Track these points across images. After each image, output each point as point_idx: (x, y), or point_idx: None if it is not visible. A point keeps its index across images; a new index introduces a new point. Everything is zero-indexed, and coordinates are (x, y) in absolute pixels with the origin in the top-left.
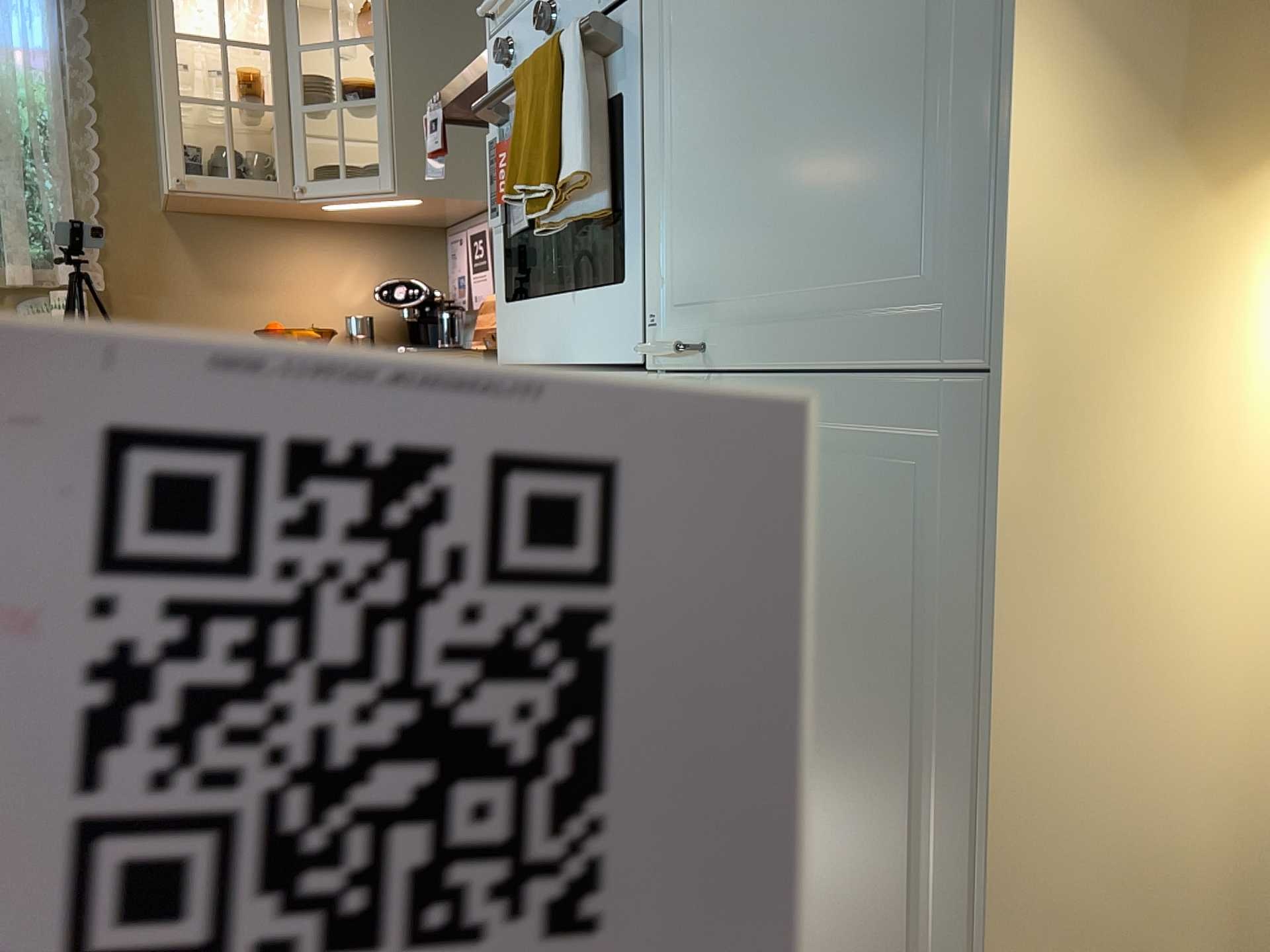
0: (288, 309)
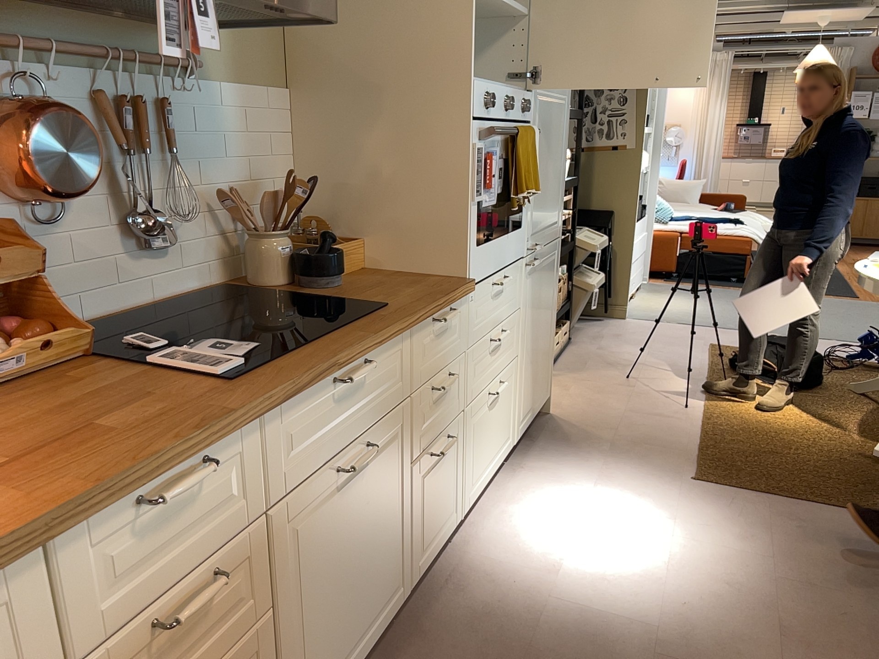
0: None
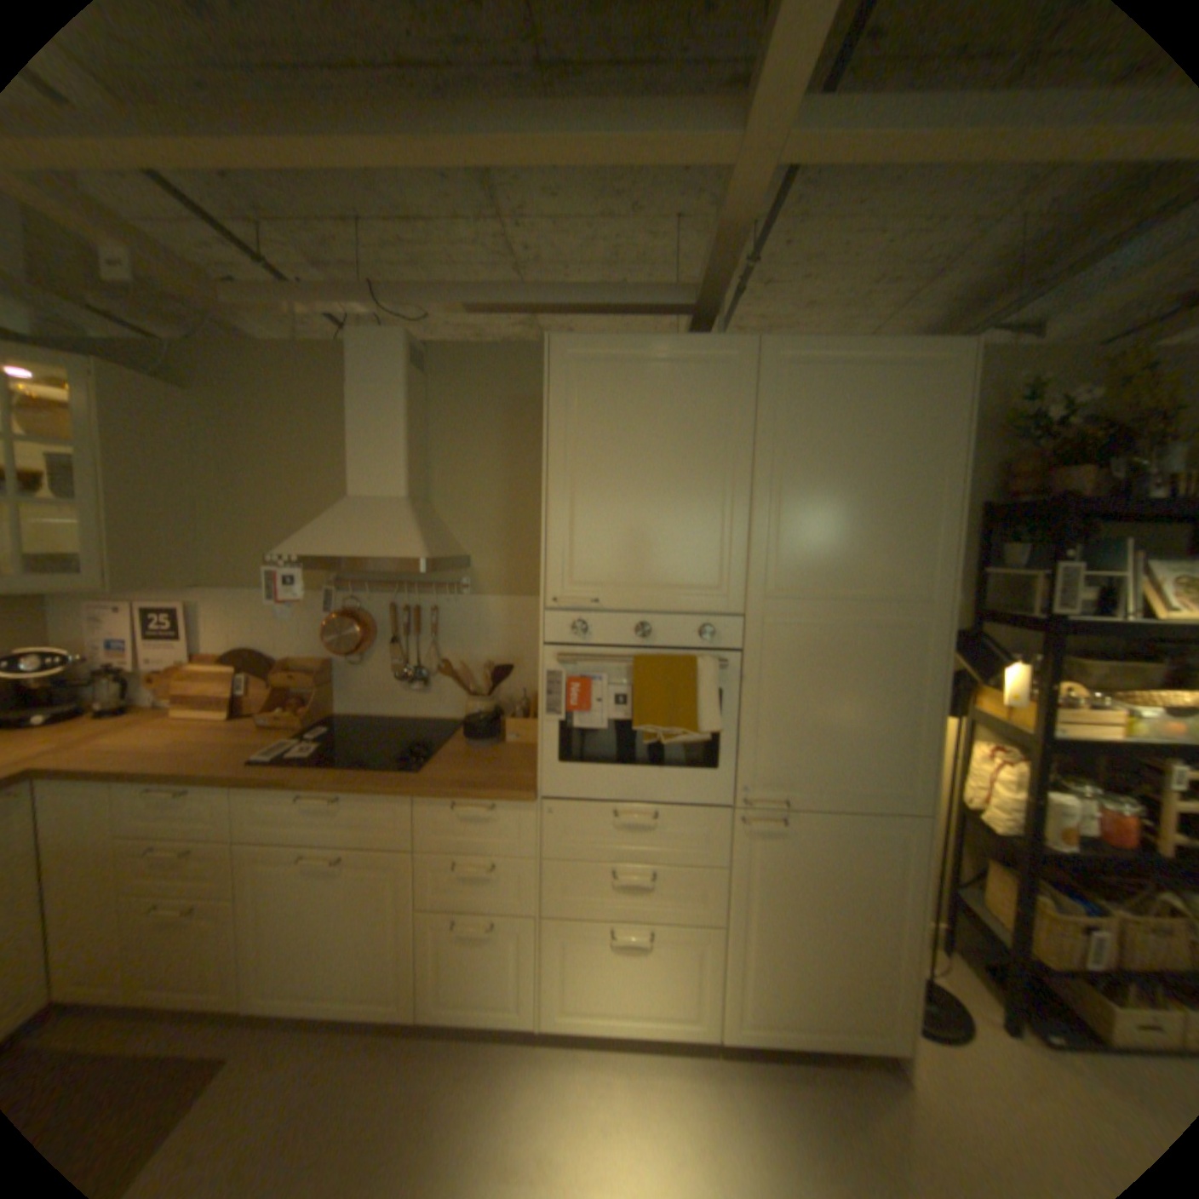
0: None
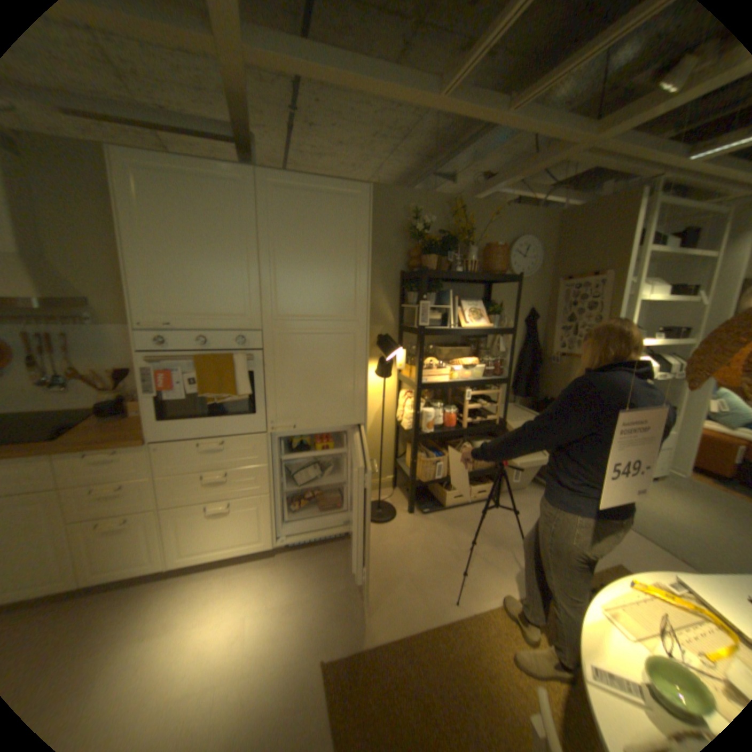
0: None
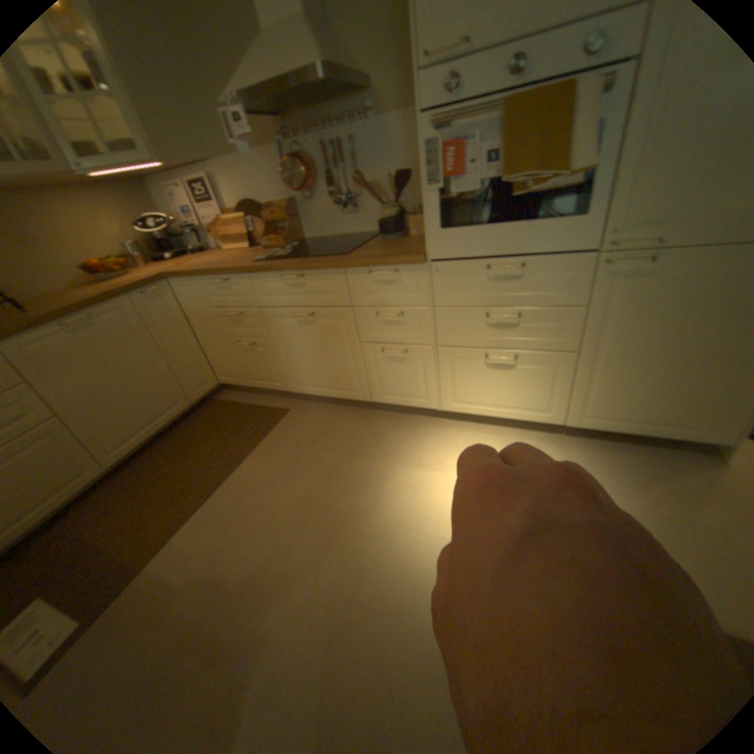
0: (77, 248)
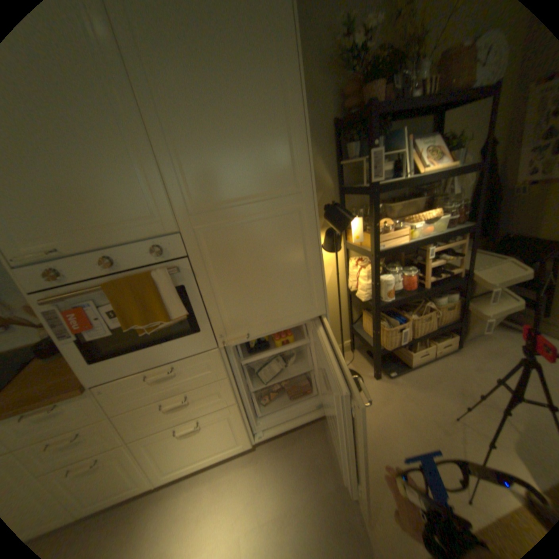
0: None
